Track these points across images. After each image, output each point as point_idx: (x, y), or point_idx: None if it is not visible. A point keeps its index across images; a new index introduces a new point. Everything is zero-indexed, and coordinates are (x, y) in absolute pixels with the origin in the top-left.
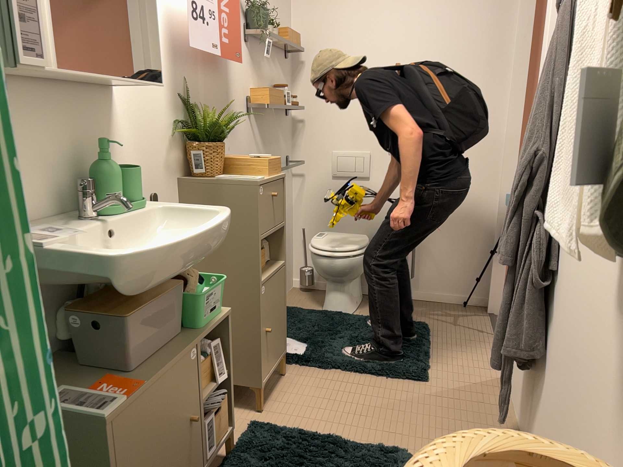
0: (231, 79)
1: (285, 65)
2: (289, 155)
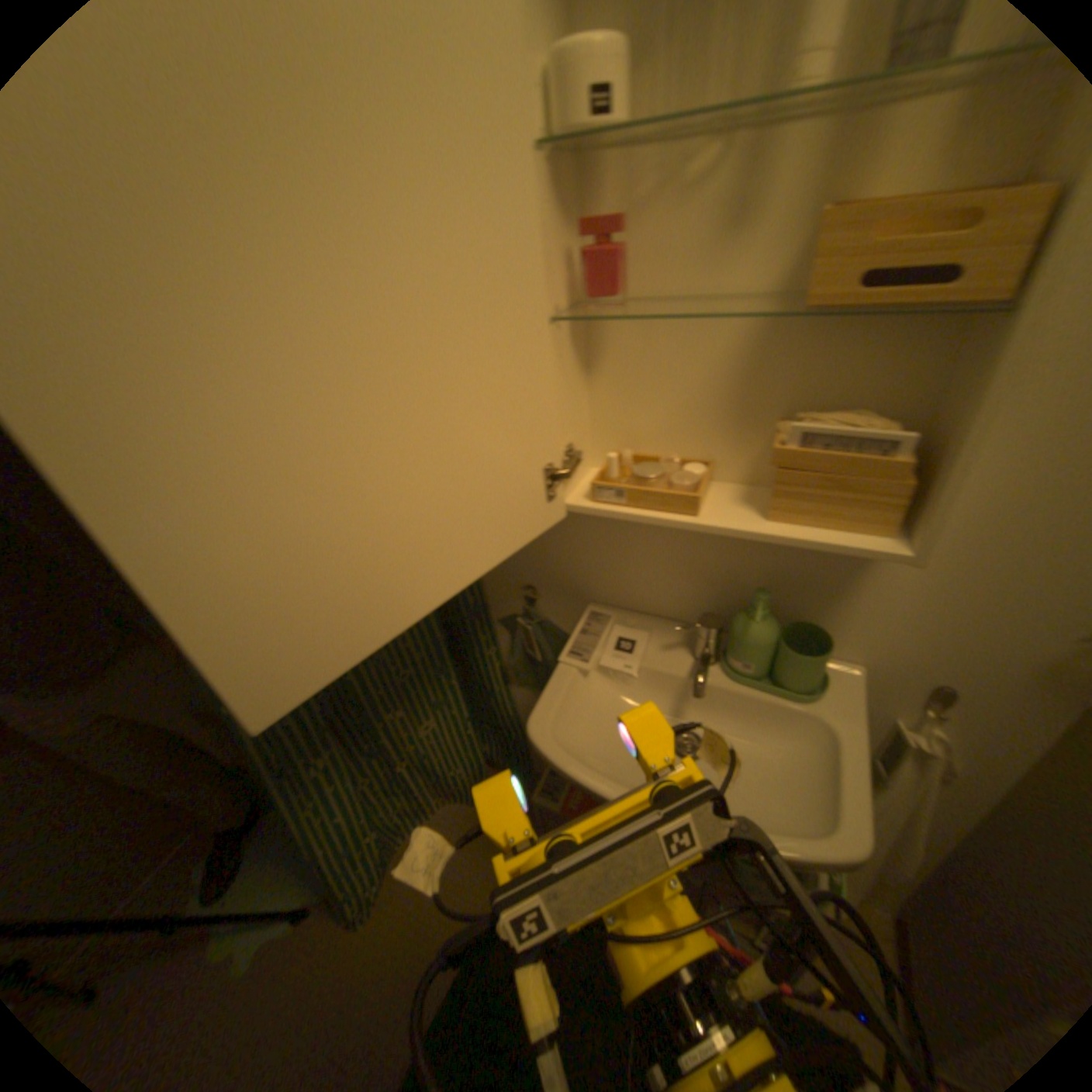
0: None
1: None
2: None
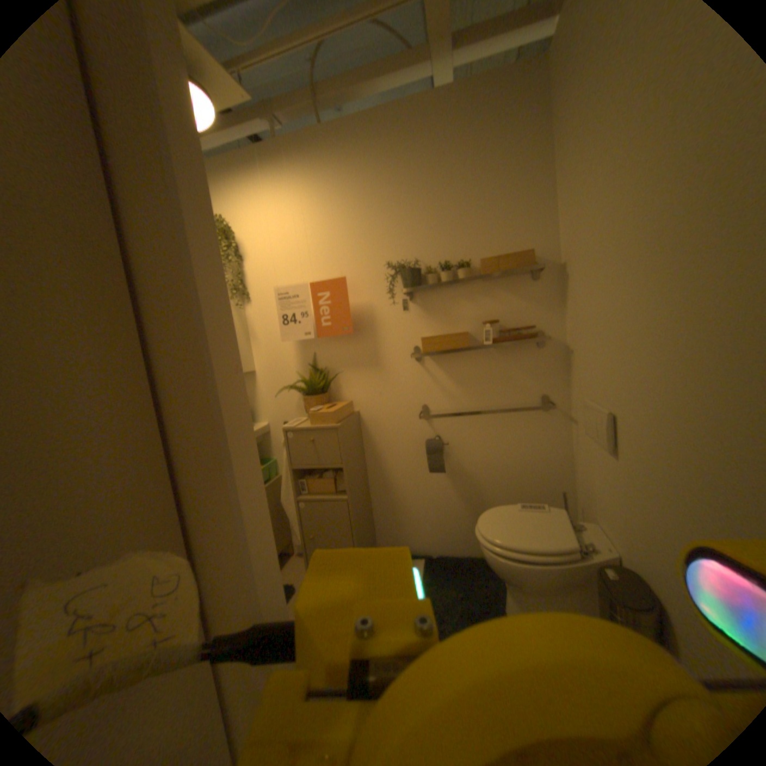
0: (382, 336)
1: (534, 284)
2: (554, 392)
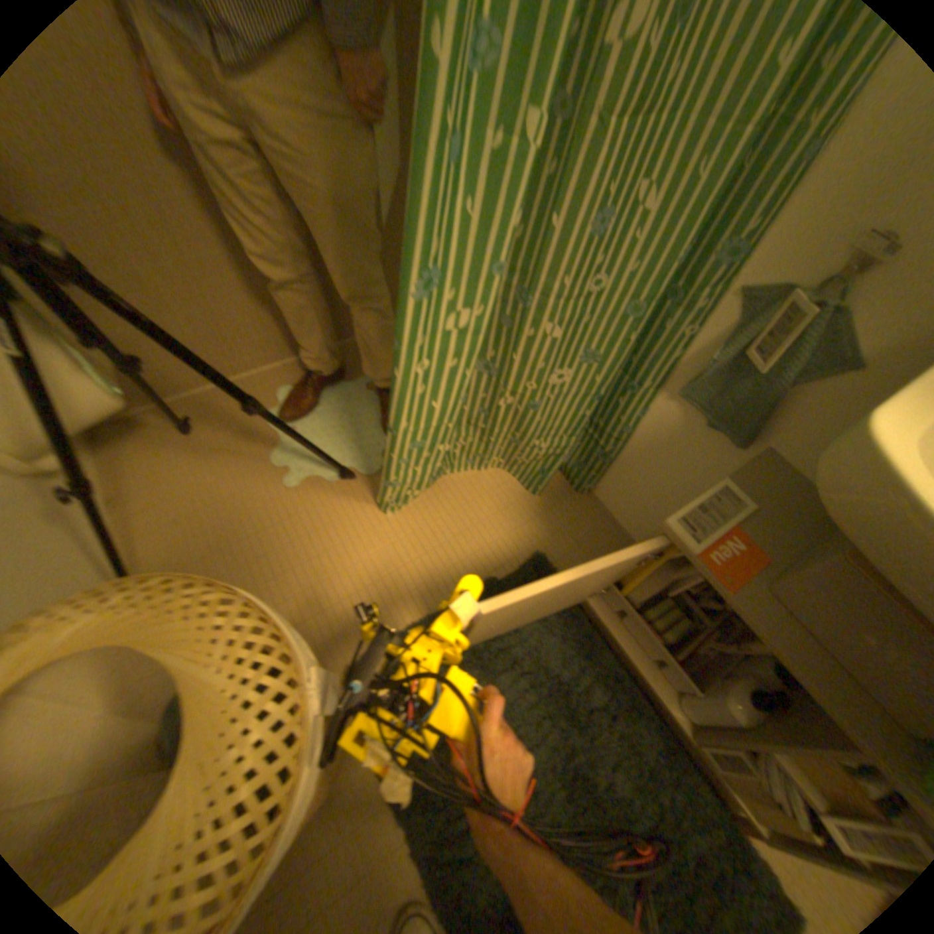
0: None
1: None
2: None
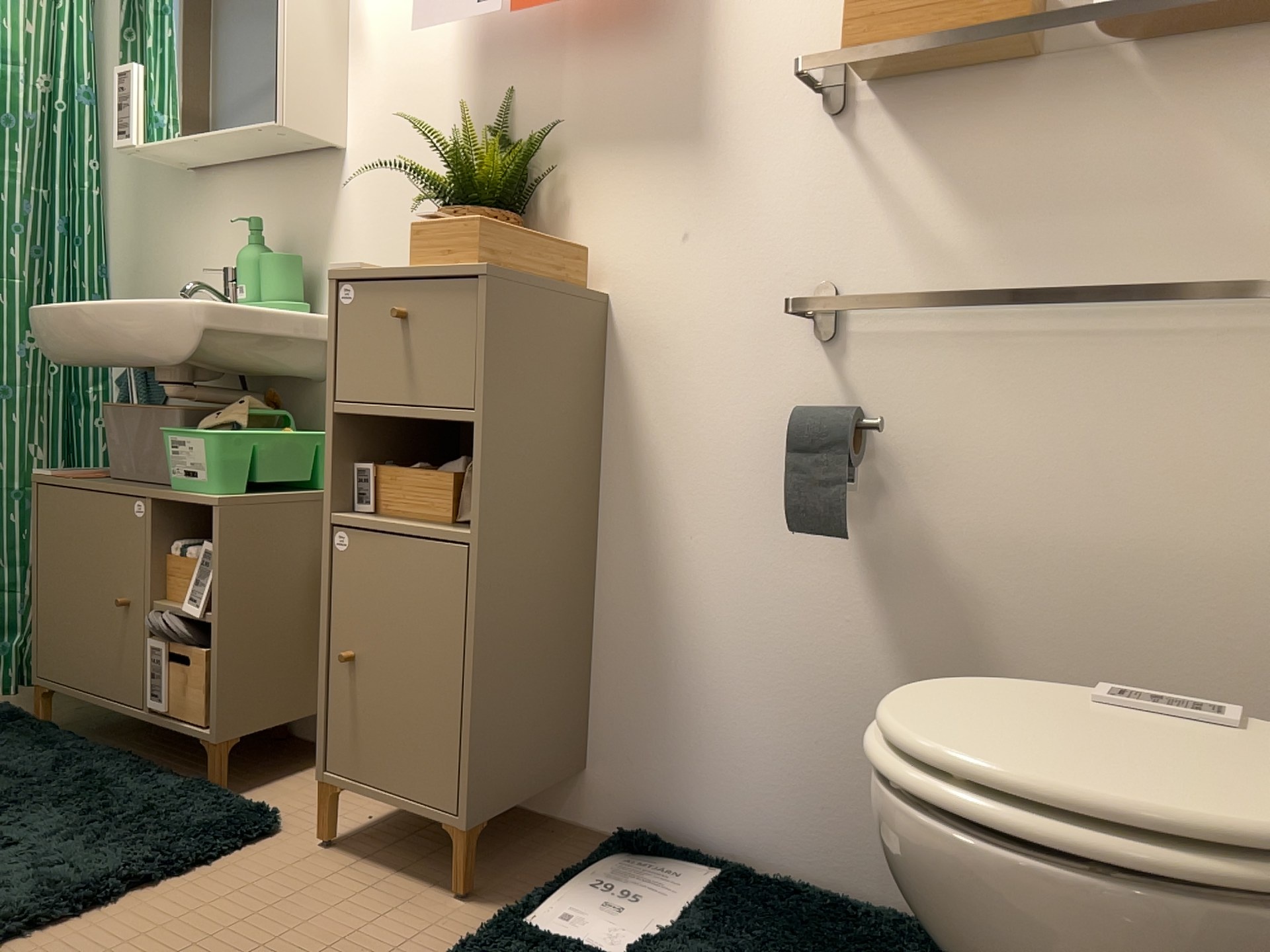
0: (719, 34)
1: None
2: None
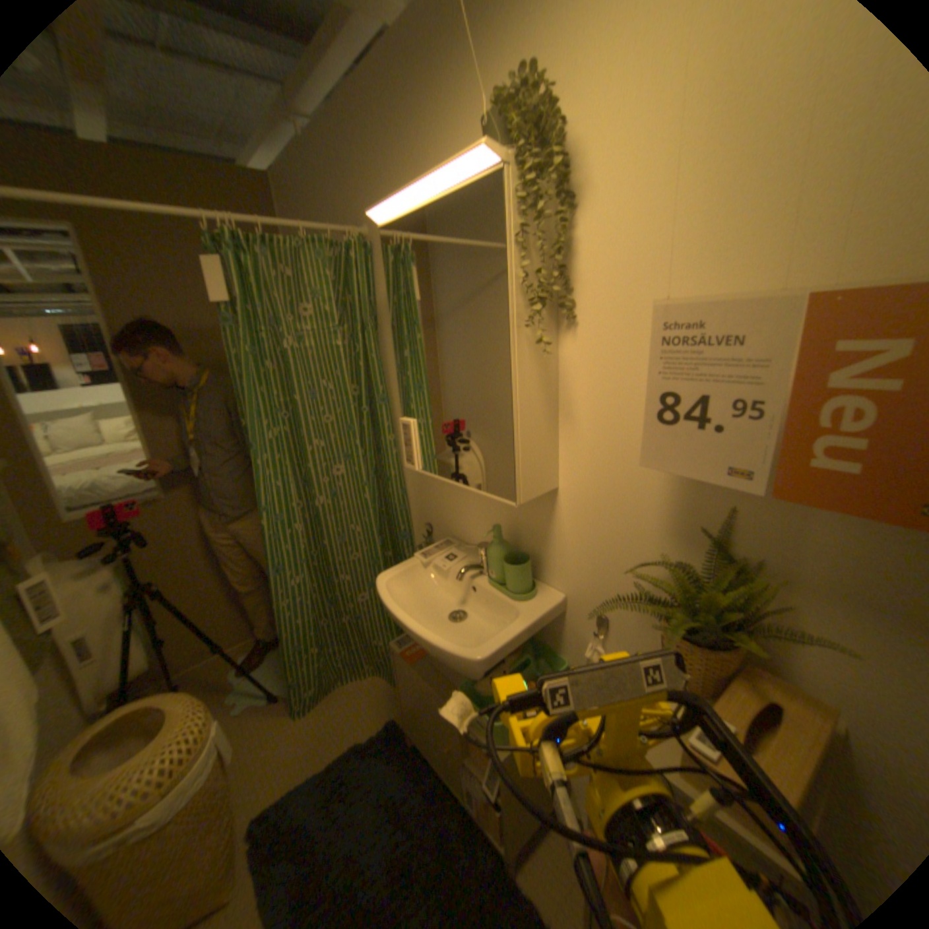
0: None
1: None
2: None
